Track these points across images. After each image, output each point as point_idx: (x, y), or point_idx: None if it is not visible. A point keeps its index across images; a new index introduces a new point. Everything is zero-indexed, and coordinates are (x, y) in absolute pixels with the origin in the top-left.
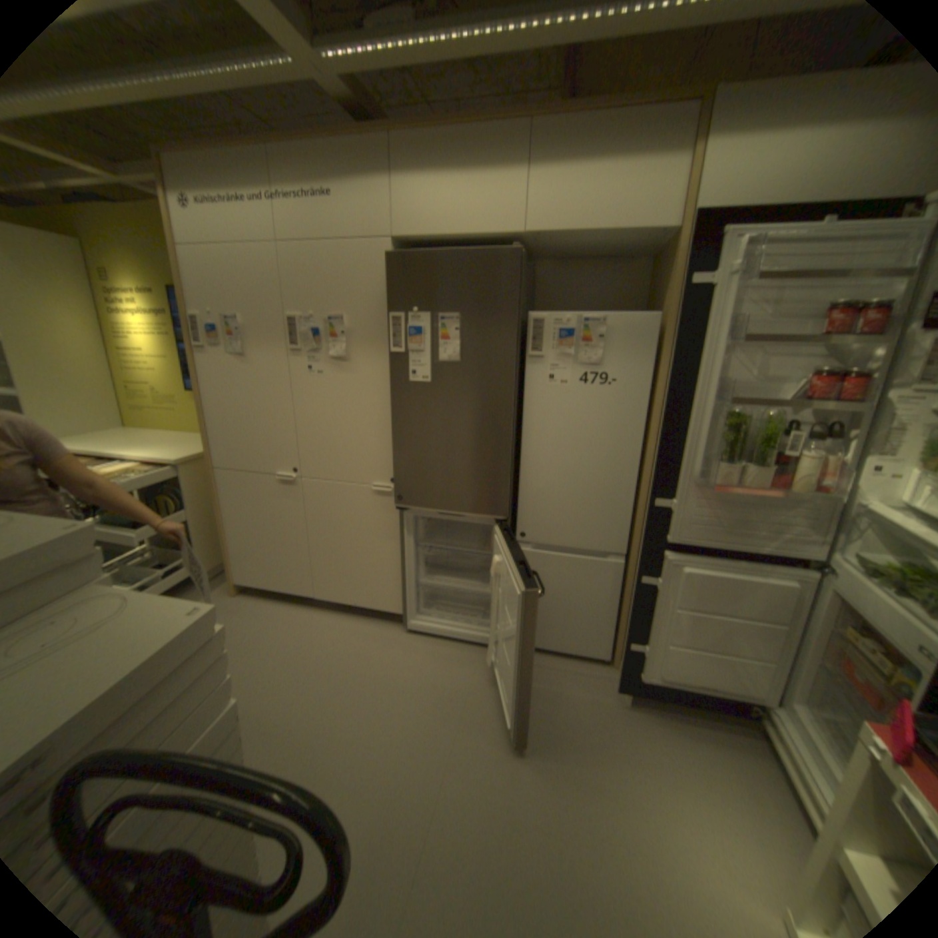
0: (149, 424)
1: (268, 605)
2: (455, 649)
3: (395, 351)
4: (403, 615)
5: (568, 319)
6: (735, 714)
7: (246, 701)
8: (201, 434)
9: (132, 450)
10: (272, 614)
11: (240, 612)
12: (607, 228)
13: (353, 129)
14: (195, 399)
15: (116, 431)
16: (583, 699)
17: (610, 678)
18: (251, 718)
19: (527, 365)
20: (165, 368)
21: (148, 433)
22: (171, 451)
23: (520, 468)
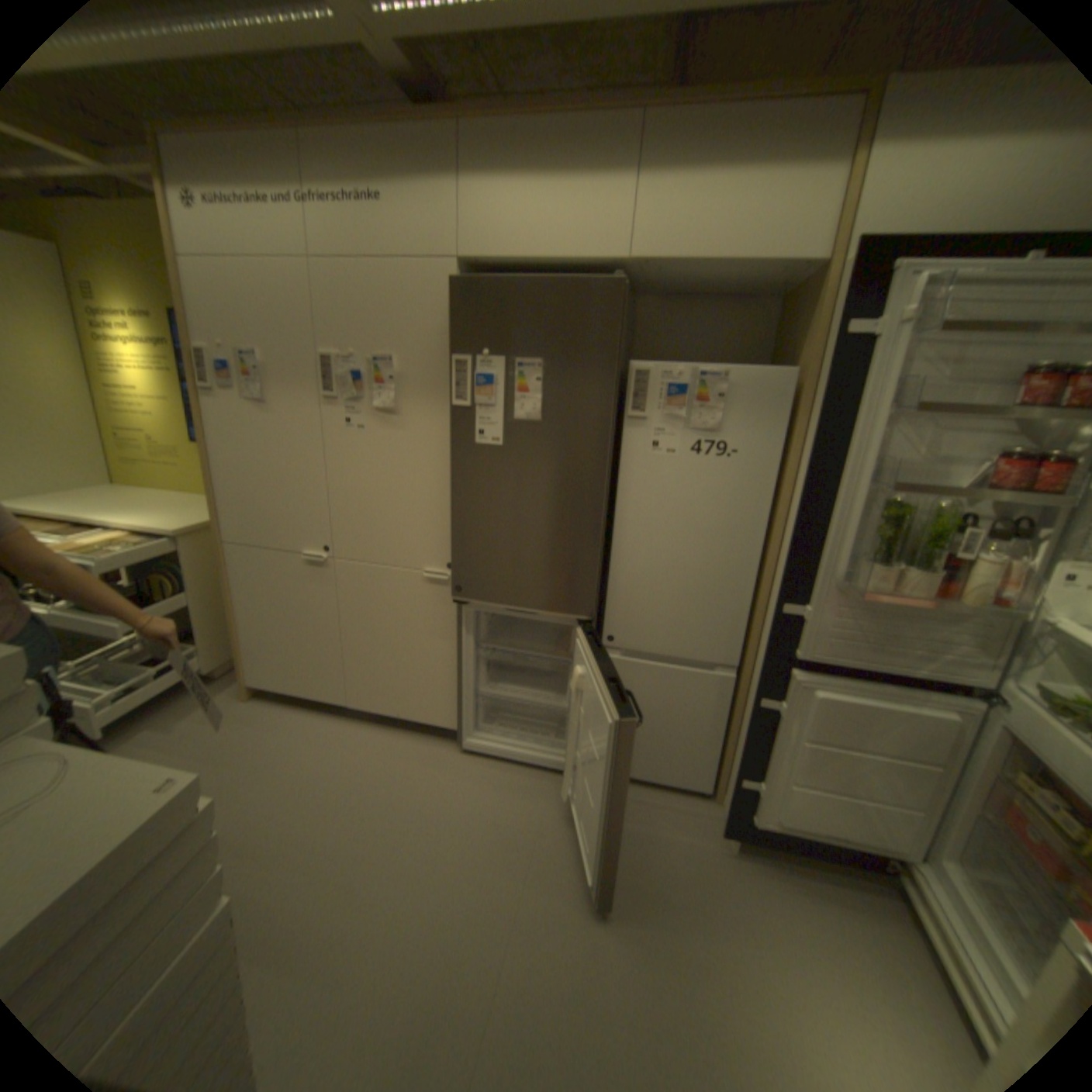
0: (145, 482)
1: (290, 713)
2: (522, 774)
3: (458, 404)
4: (459, 731)
5: (680, 371)
6: (867, 868)
7: (258, 841)
8: (207, 498)
9: (120, 515)
10: (295, 725)
11: (254, 722)
12: (735, 256)
13: (411, 112)
14: (200, 455)
15: (102, 489)
16: (680, 843)
17: (712, 815)
18: (263, 864)
19: (624, 428)
20: (165, 412)
21: (142, 492)
22: (170, 518)
23: (611, 555)
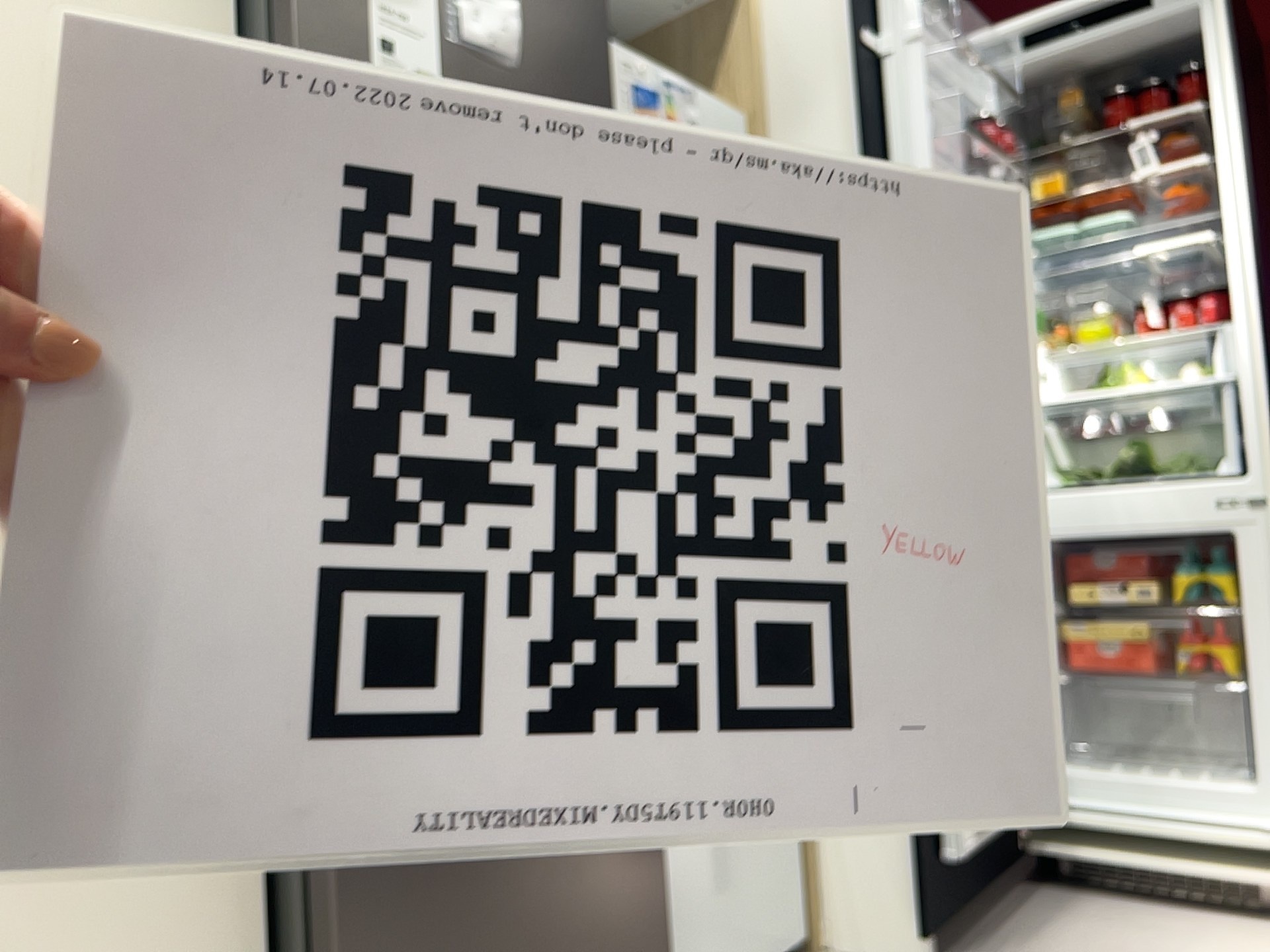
0: None
1: None
2: None
3: None
4: None
5: (642, 68)
6: (1015, 855)
7: None
8: None
9: None
10: None
11: None
12: None
13: None
14: None
15: None
16: None
17: None
18: None
19: None
20: None
21: None
22: None
23: None
